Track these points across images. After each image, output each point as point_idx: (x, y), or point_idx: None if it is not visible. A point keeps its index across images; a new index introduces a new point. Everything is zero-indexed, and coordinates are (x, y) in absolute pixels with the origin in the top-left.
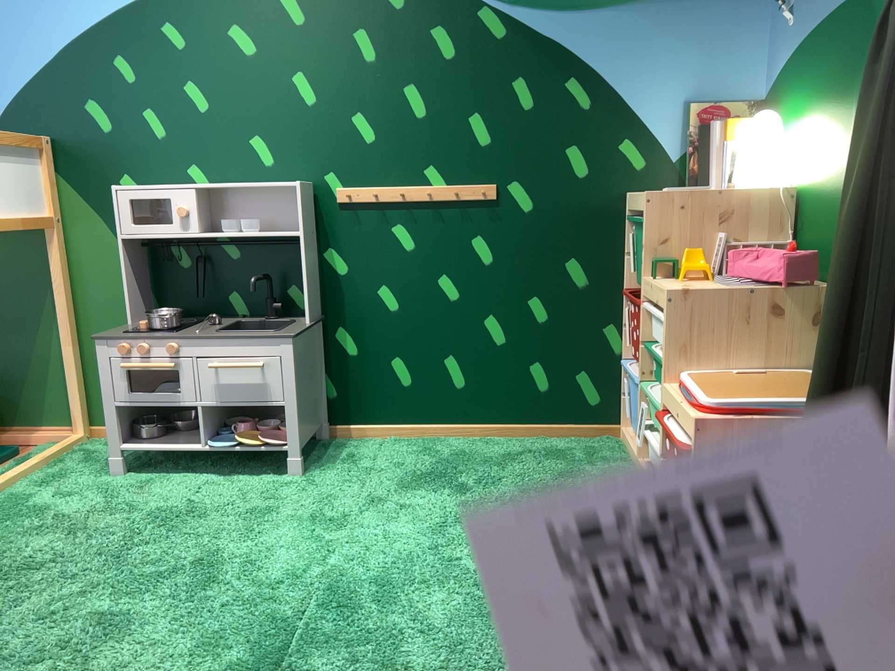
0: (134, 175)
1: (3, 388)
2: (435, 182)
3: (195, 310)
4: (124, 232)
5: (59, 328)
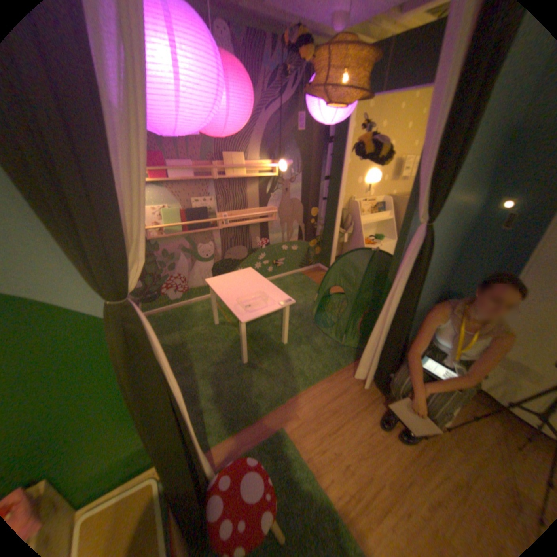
0: None
1: None
2: None
3: None
4: None
5: None
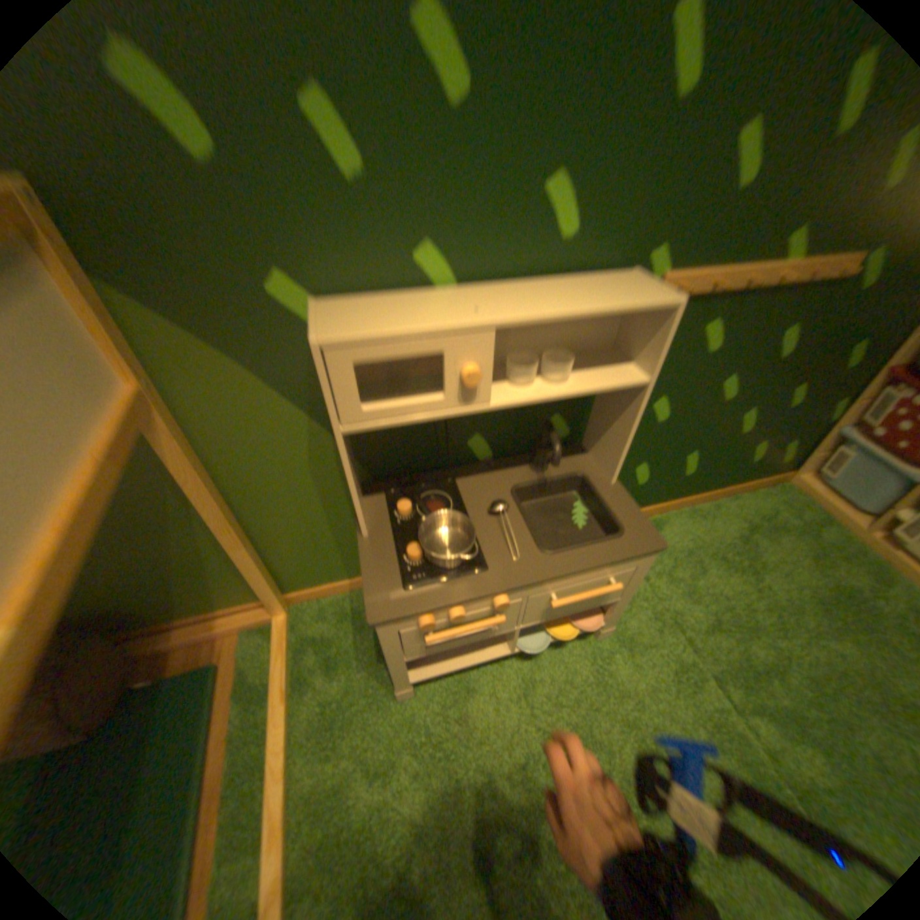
0: (299, 273)
1: (137, 600)
2: (795, 257)
3: (420, 466)
4: (349, 425)
5: (218, 537)
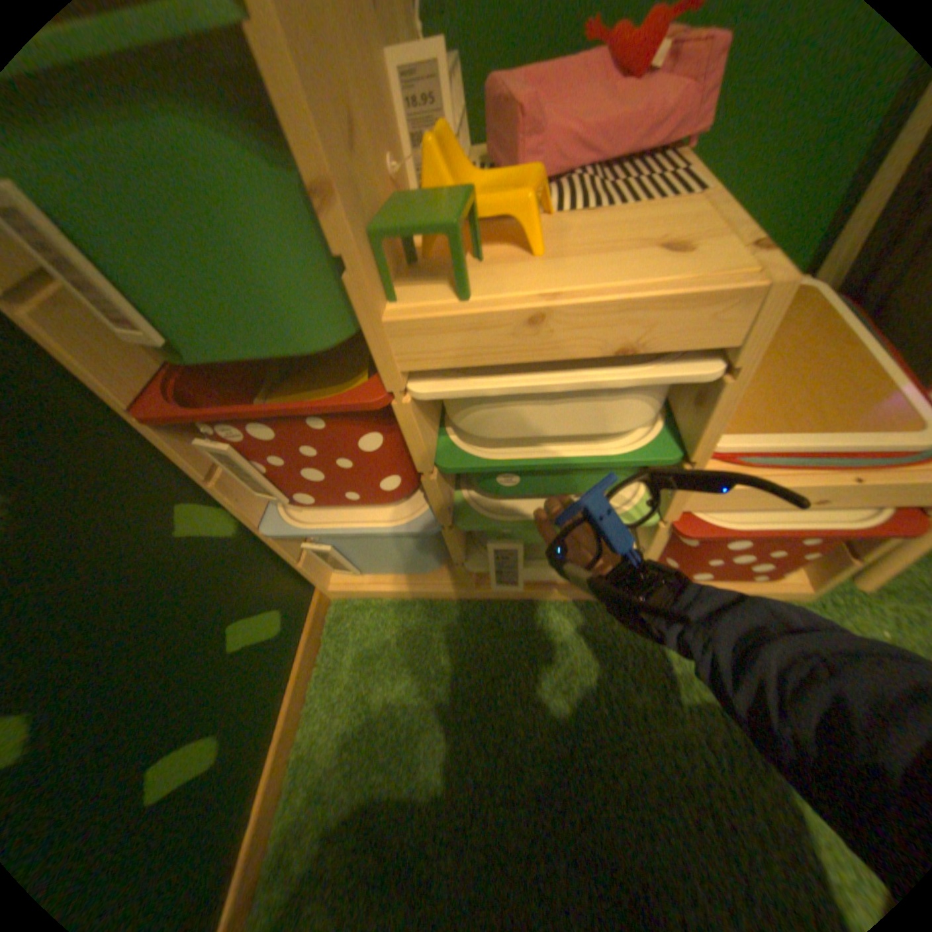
0: None
1: None
2: None
3: None
4: None
5: None
